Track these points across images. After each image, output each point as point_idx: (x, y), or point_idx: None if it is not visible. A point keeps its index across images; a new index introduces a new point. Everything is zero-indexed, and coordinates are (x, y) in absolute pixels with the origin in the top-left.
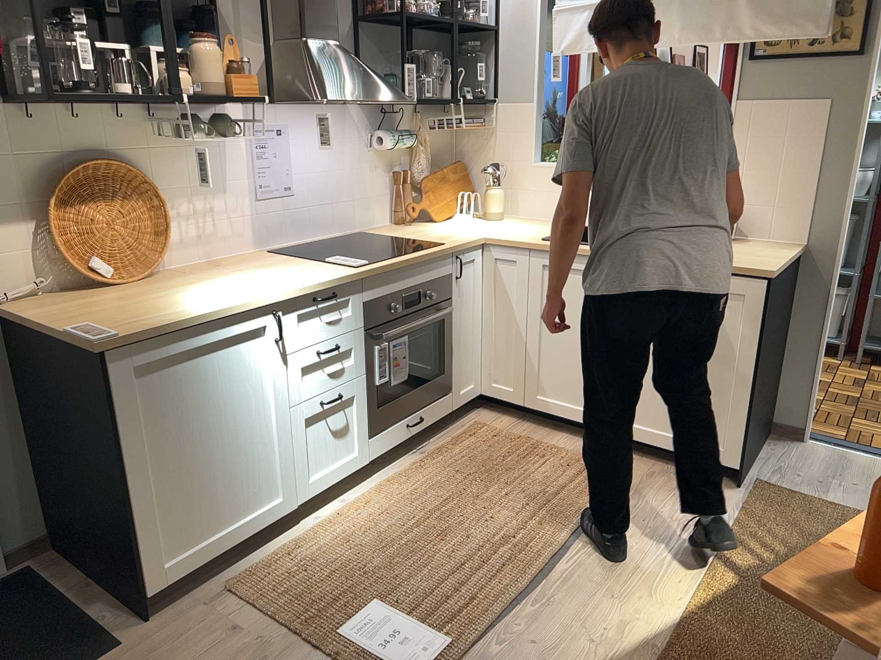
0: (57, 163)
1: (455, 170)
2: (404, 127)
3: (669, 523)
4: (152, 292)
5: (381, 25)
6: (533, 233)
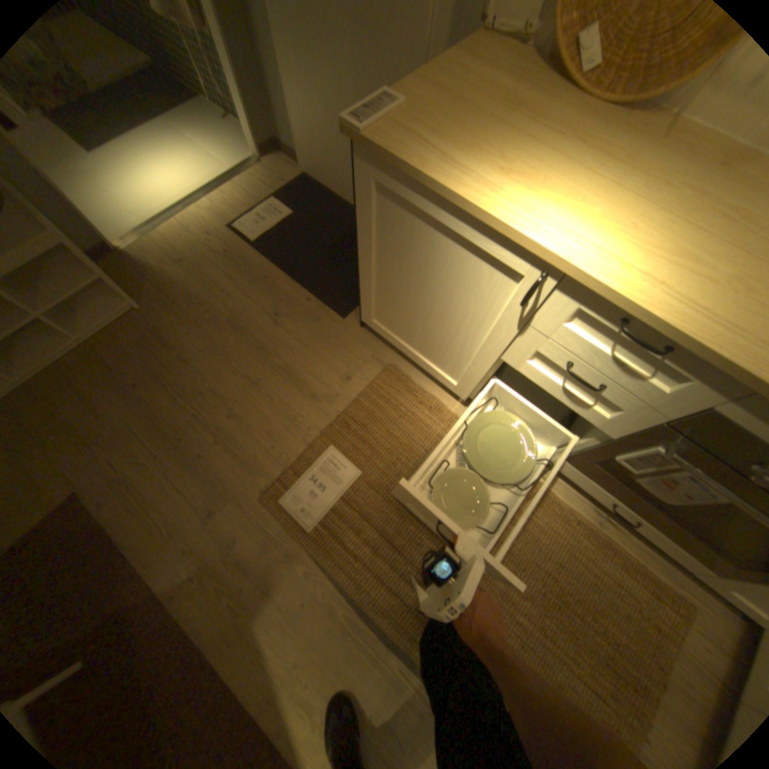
0: None
1: None
2: None
3: None
4: (558, 123)
5: None
6: None
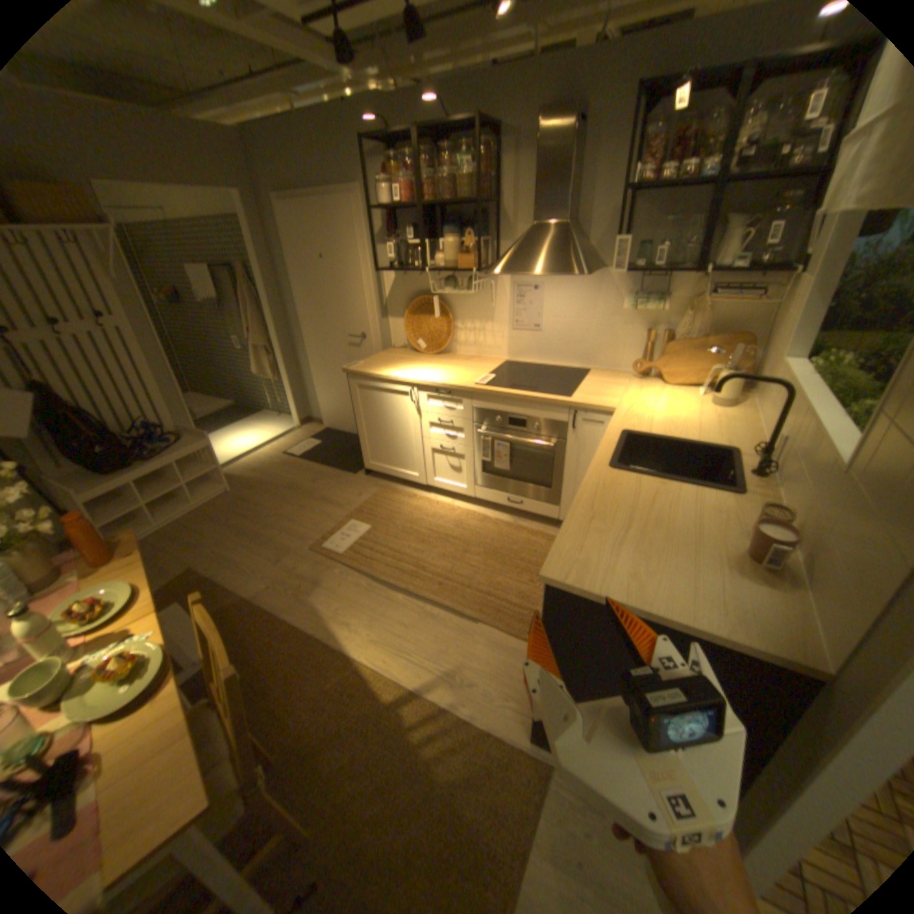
0: (416, 295)
1: (728, 341)
2: (681, 290)
3: (455, 663)
4: (413, 361)
5: (669, 189)
6: (653, 426)
